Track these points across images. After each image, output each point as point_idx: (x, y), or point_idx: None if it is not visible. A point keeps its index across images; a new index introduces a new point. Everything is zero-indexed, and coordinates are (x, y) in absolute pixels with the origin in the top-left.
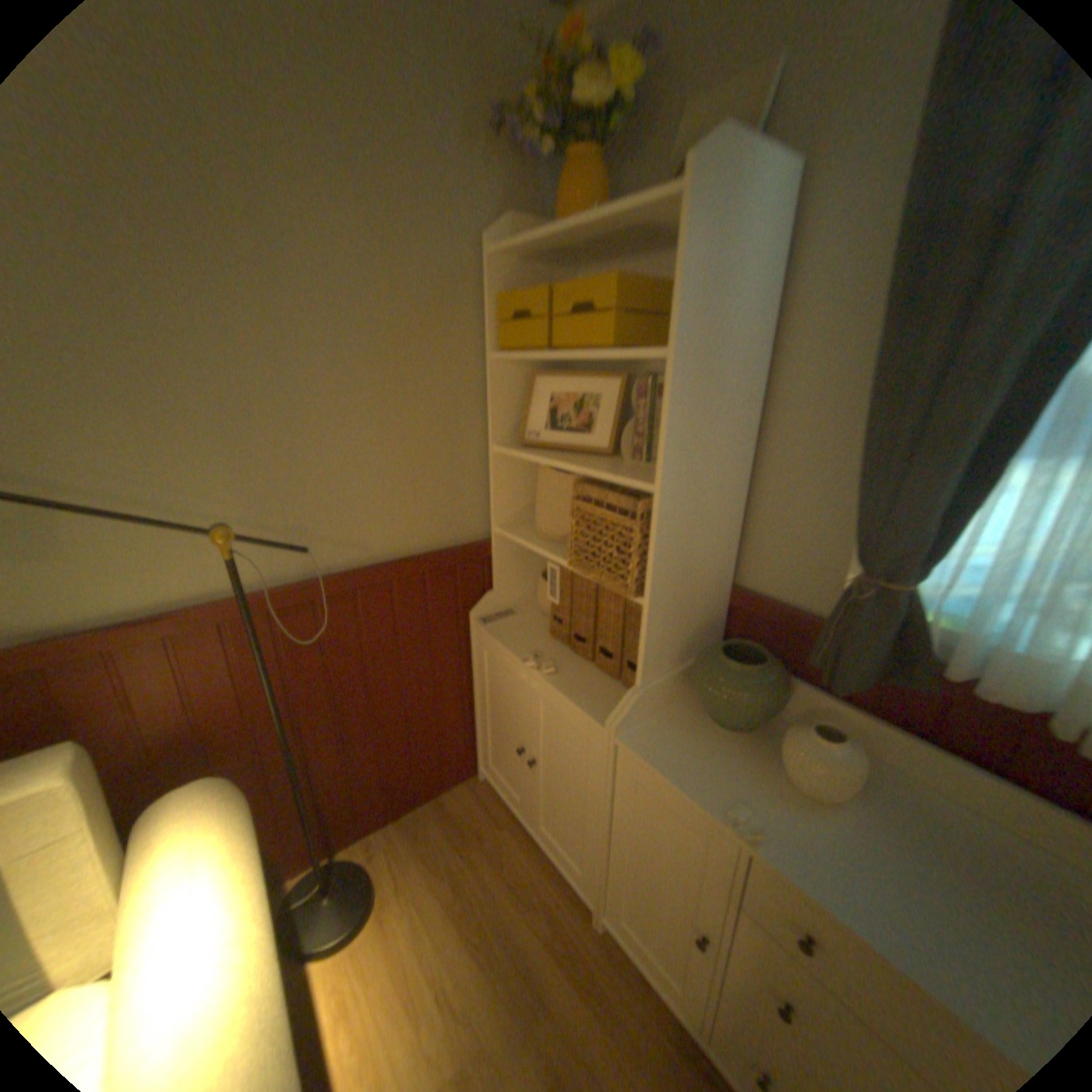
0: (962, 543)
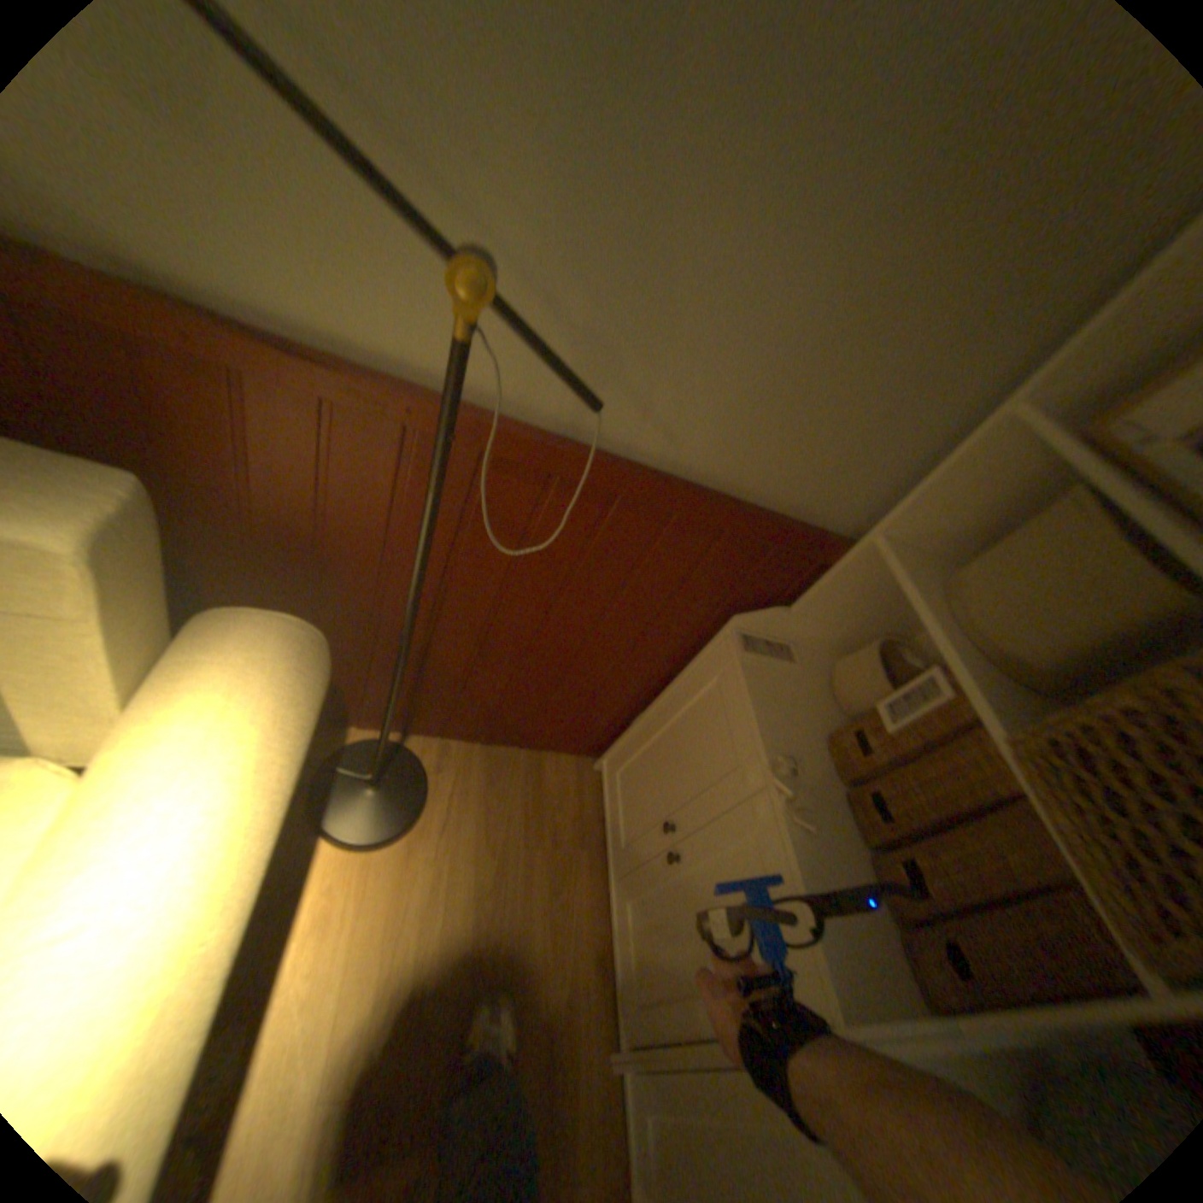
0: None
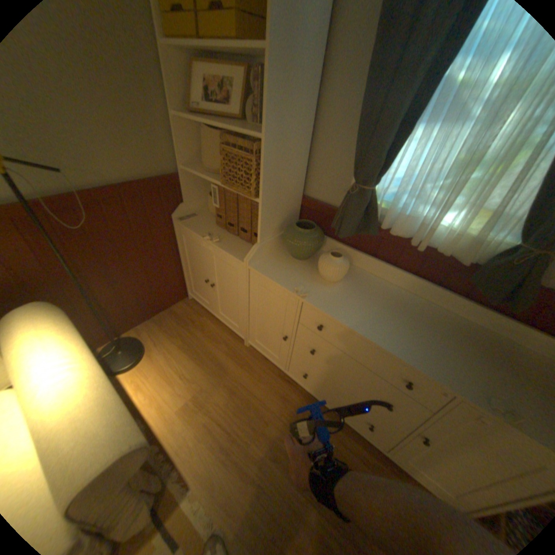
0: (394, 166)
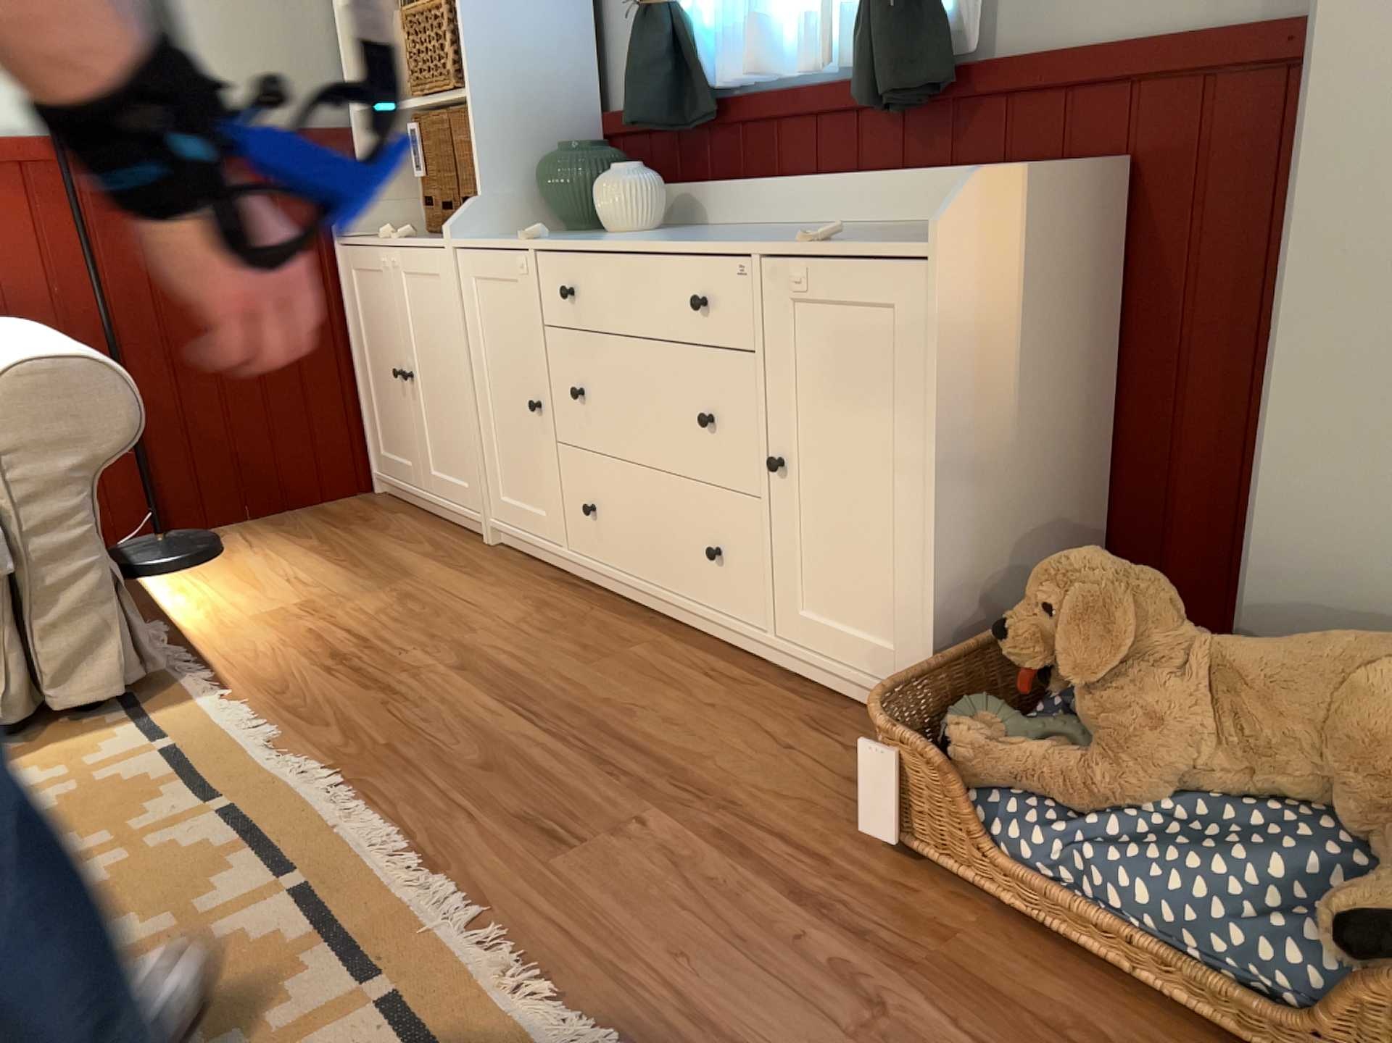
0: None
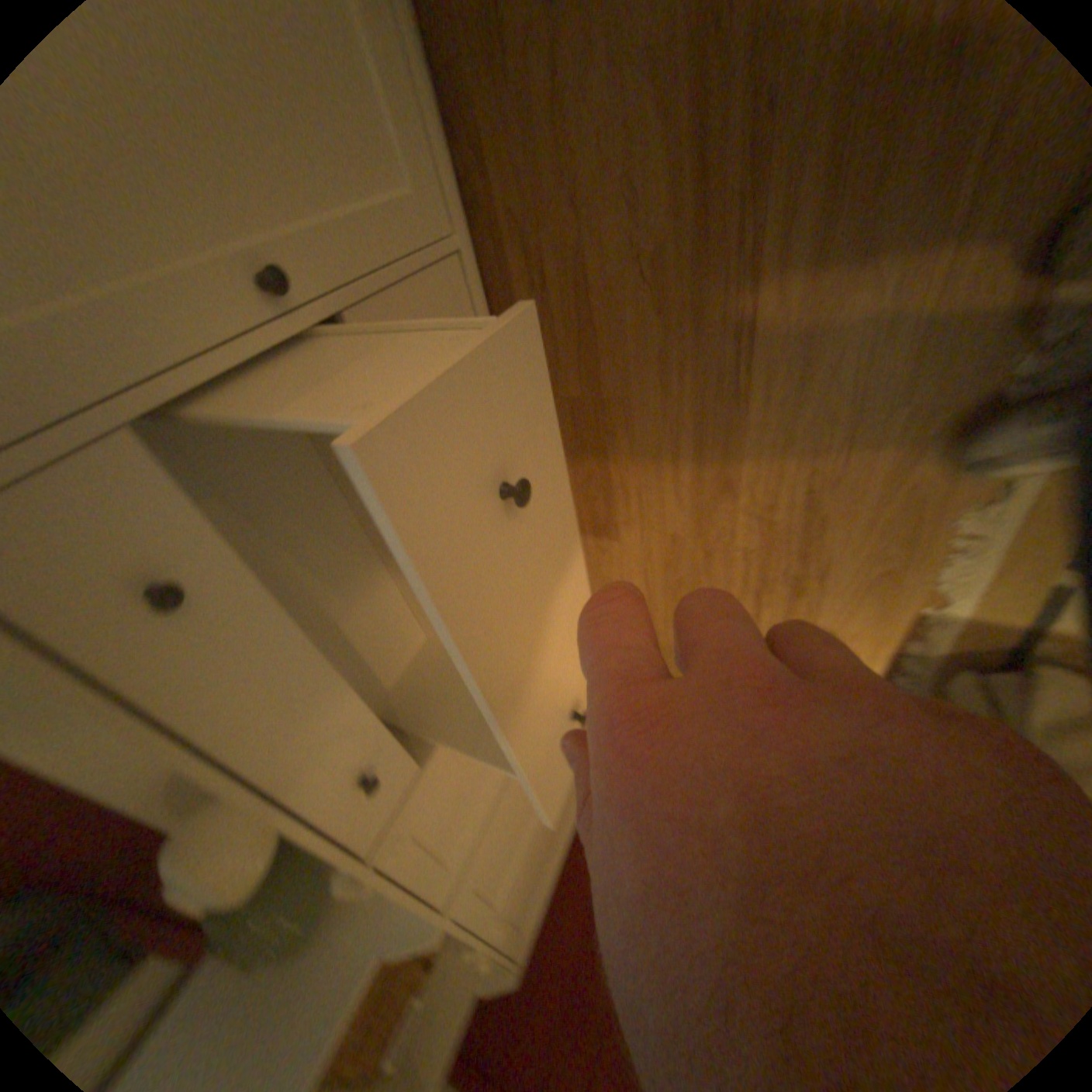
0: None
